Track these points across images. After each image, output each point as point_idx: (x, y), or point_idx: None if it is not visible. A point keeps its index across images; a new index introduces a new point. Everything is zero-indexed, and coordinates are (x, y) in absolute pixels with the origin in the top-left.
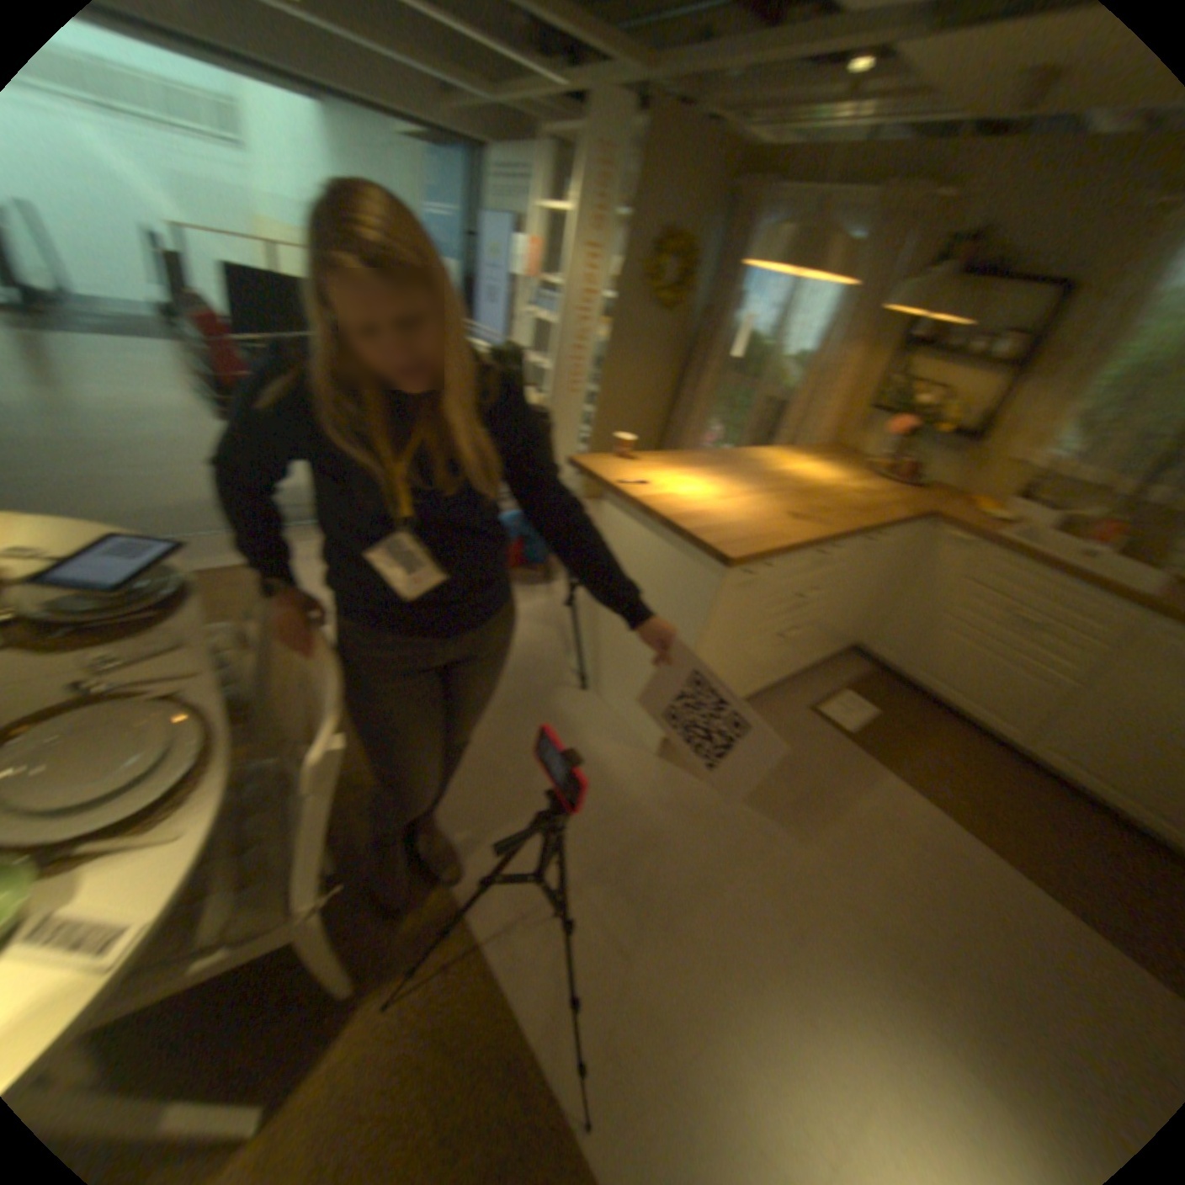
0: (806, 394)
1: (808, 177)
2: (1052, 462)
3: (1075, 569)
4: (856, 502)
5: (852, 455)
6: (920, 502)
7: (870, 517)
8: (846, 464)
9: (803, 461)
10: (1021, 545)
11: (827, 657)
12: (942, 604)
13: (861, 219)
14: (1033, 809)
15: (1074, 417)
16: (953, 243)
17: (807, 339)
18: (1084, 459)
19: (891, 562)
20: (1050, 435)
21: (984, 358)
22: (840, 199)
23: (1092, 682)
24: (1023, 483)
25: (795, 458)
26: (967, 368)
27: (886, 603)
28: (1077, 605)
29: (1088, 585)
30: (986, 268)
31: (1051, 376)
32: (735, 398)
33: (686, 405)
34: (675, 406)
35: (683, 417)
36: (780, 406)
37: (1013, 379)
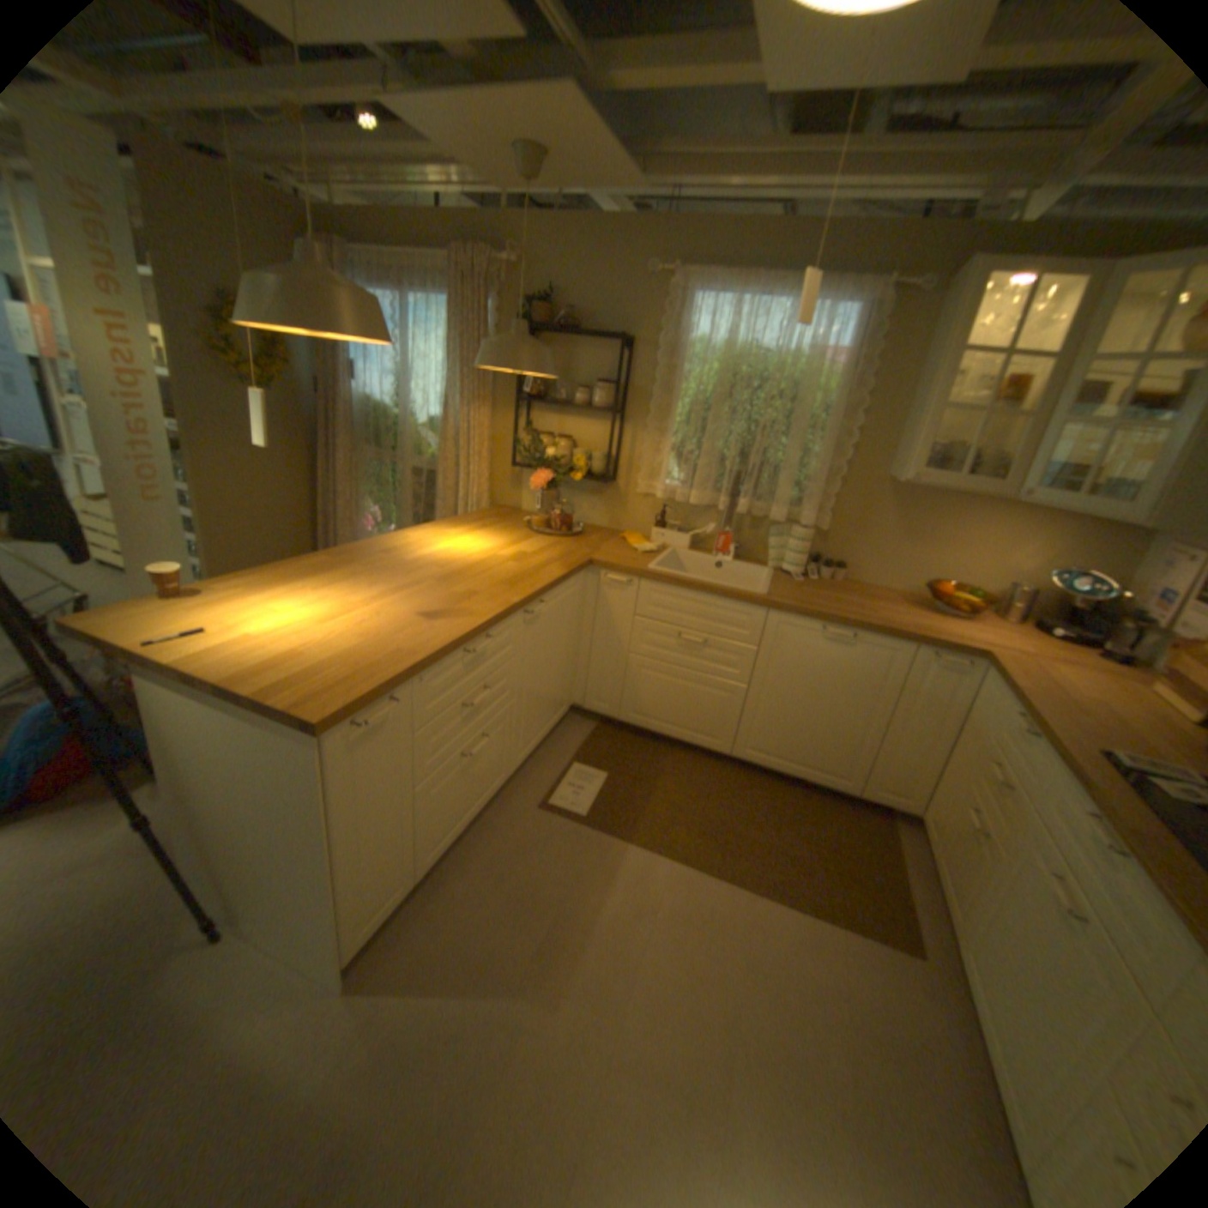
0: (444, 461)
1: (372, 240)
2: (664, 493)
3: (706, 587)
4: (505, 574)
5: (507, 516)
6: (573, 554)
7: (518, 590)
8: (499, 528)
9: (450, 537)
10: (662, 575)
11: (539, 738)
12: (623, 646)
13: (437, 284)
14: (749, 814)
15: (667, 452)
16: (526, 305)
17: (429, 405)
18: (685, 486)
19: (564, 622)
20: (657, 469)
21: (584, 409)
22: (411, 264)
23: (750, 680)
24: (653, 514)
25: (440, 535)
26: (577, 419)
27: (580, 659)
28: (718, 617)
29: (719, 599)
30: (559, 327)
31: (640, 418)
32: (377, 475)
33: (323, 491)
34: (311, 493)
35: (324, 505)
36: (426, 477)
37: (612, 425)
